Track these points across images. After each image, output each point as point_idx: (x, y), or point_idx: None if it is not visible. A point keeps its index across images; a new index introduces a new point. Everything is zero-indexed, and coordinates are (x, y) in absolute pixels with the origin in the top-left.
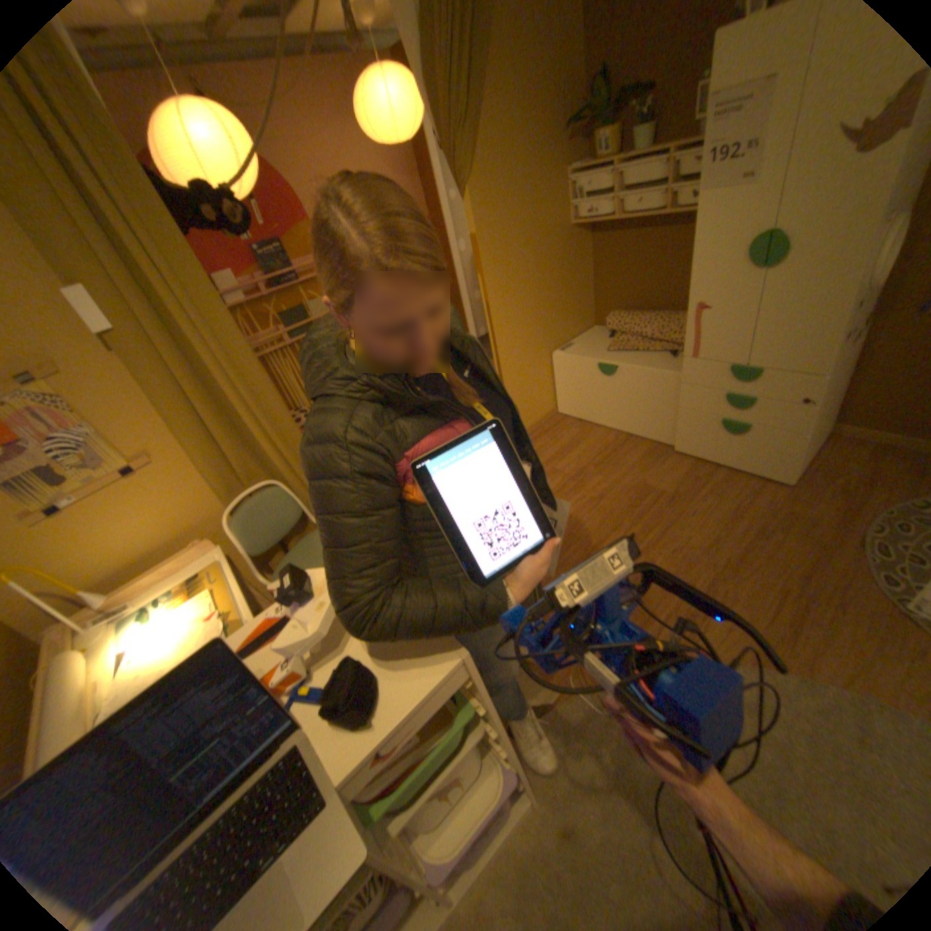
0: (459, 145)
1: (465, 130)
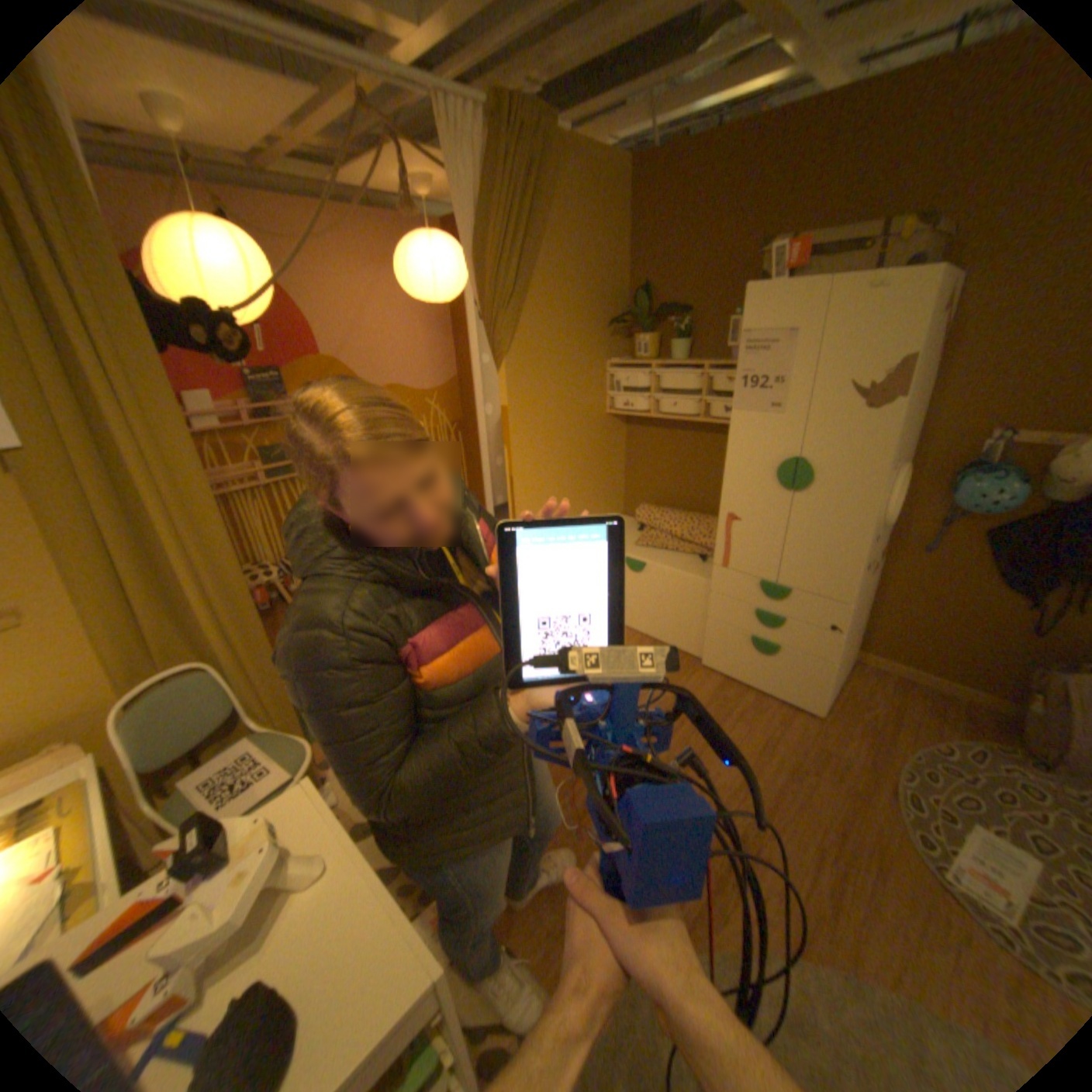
0: (501, 322)
1: (510, 310)
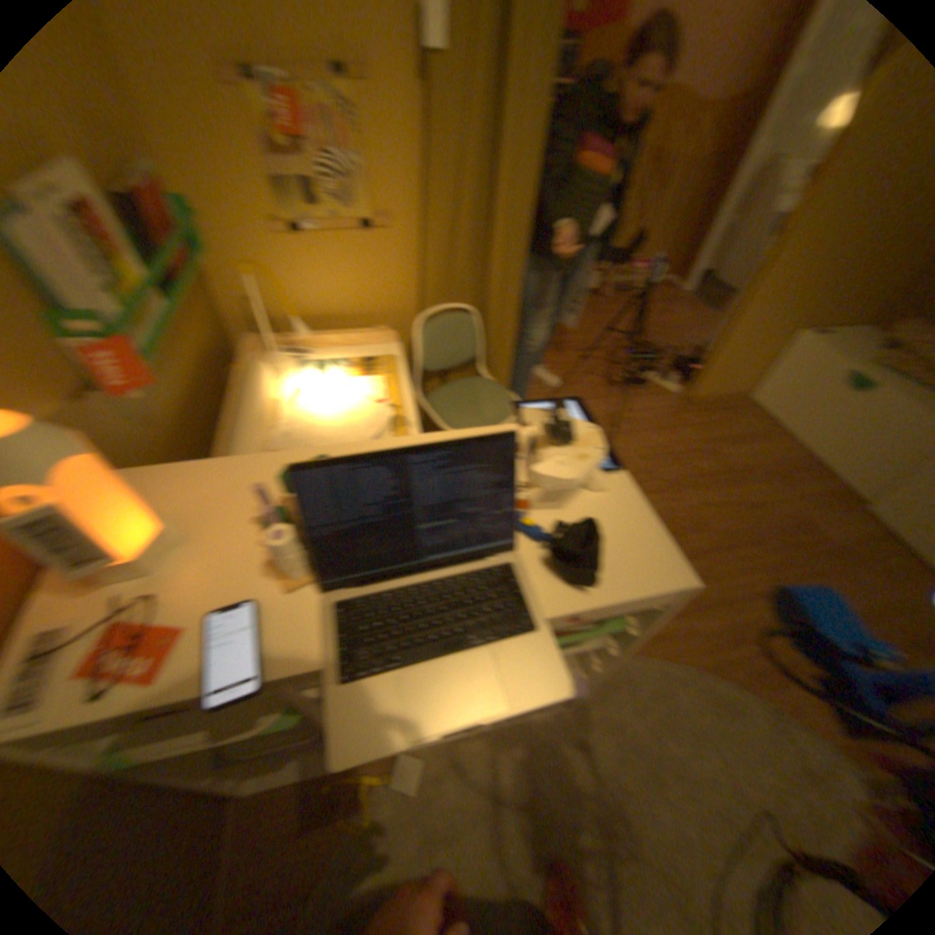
0: None
1: None
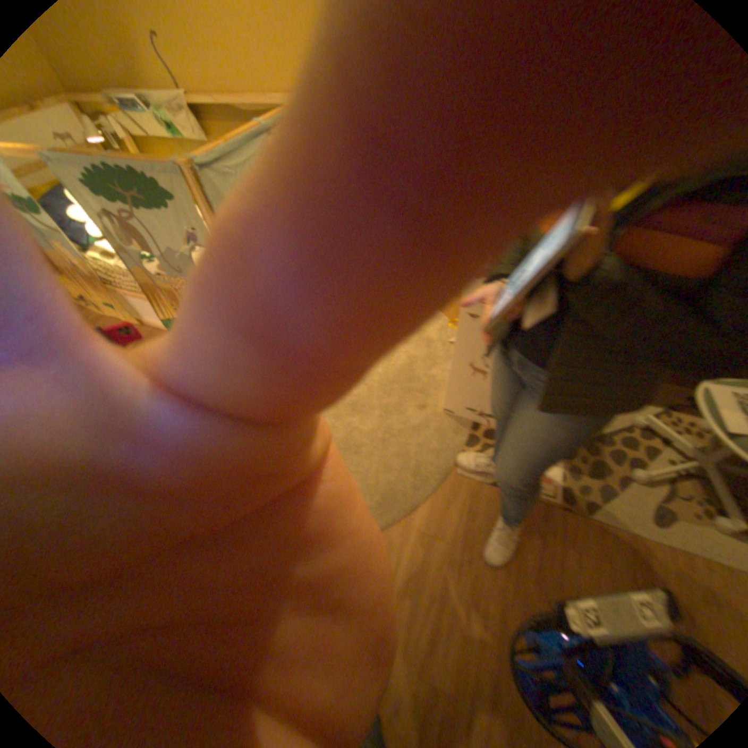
0: None
1: None
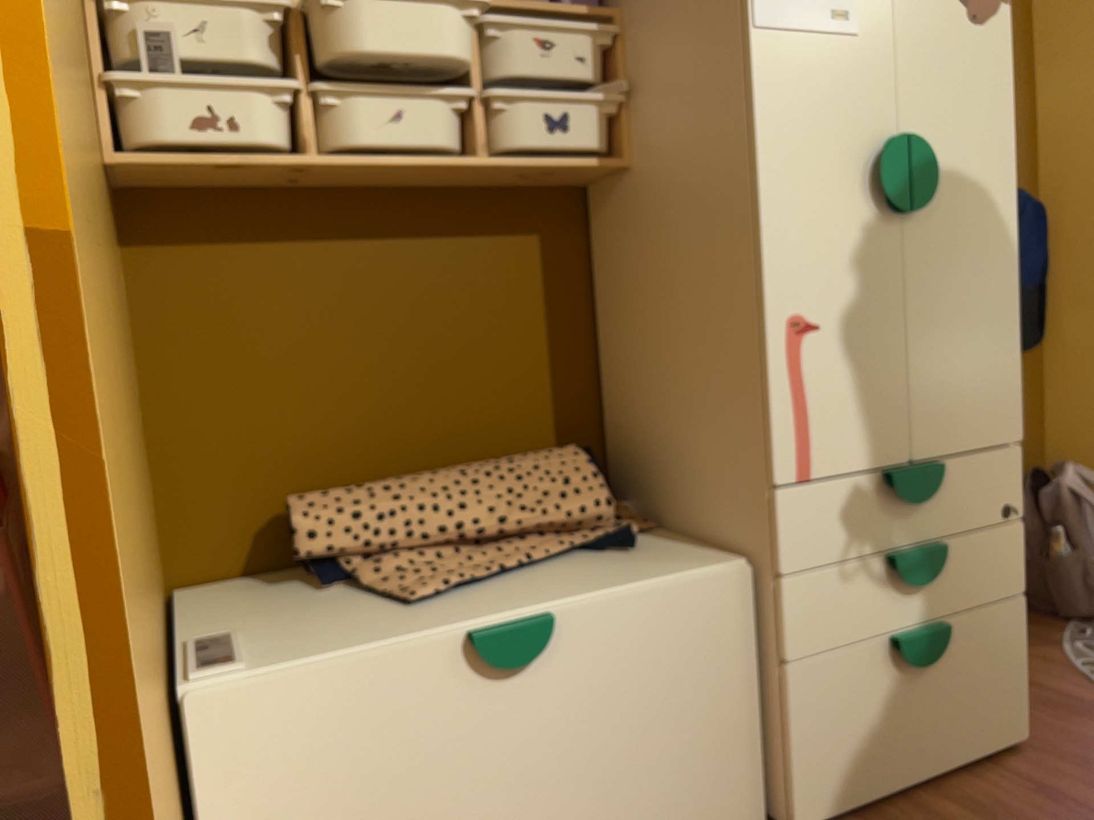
0: None
1: None
